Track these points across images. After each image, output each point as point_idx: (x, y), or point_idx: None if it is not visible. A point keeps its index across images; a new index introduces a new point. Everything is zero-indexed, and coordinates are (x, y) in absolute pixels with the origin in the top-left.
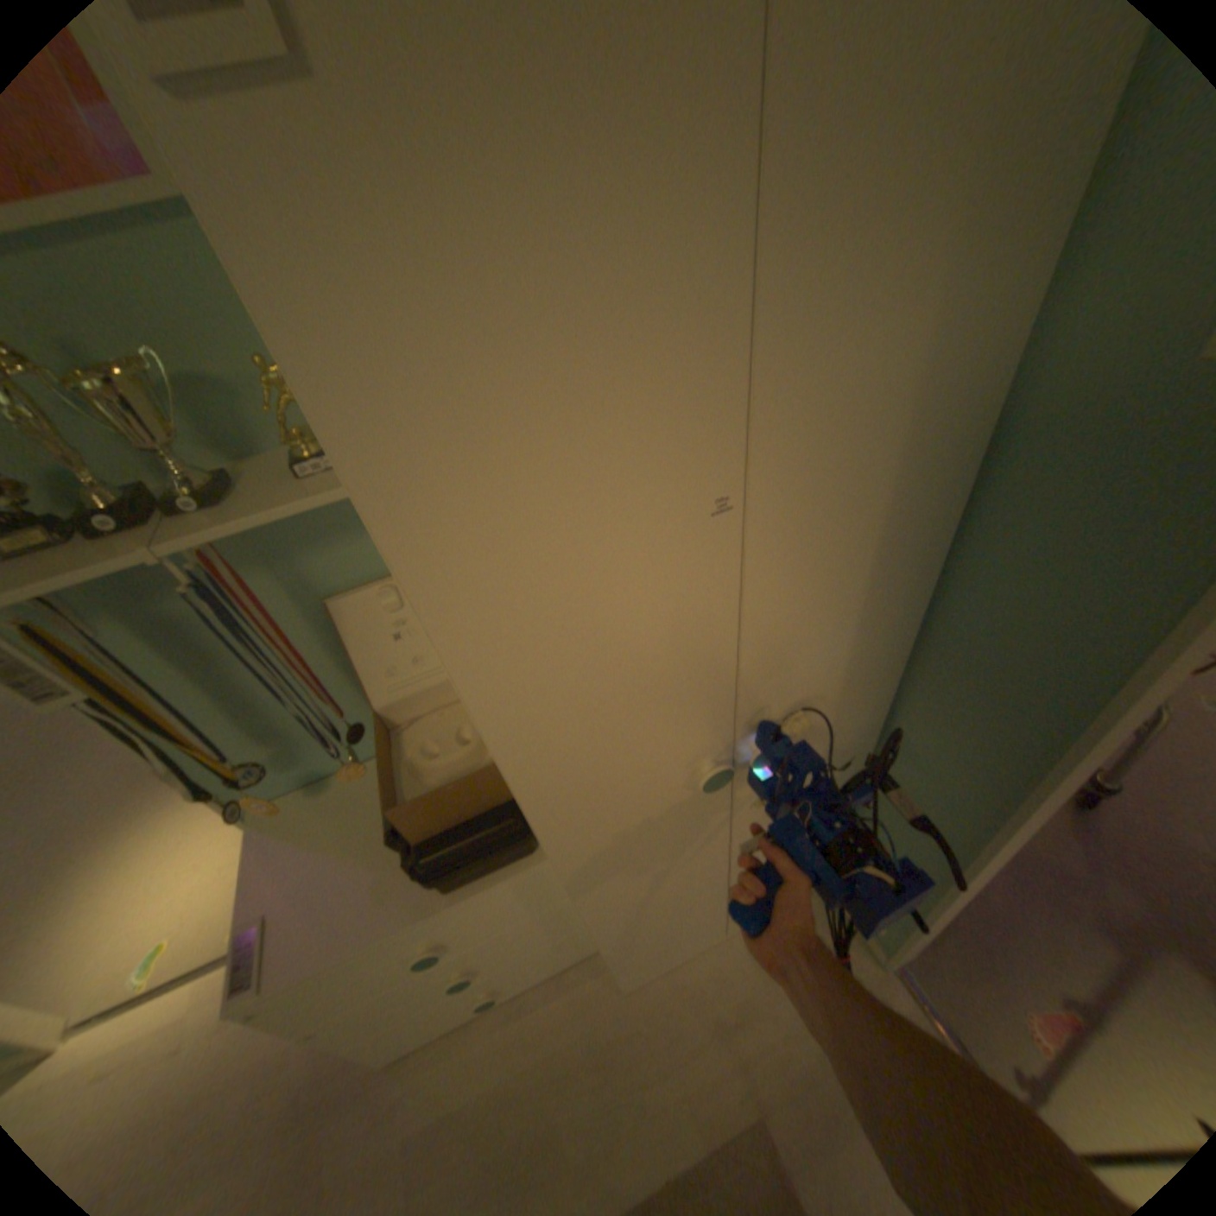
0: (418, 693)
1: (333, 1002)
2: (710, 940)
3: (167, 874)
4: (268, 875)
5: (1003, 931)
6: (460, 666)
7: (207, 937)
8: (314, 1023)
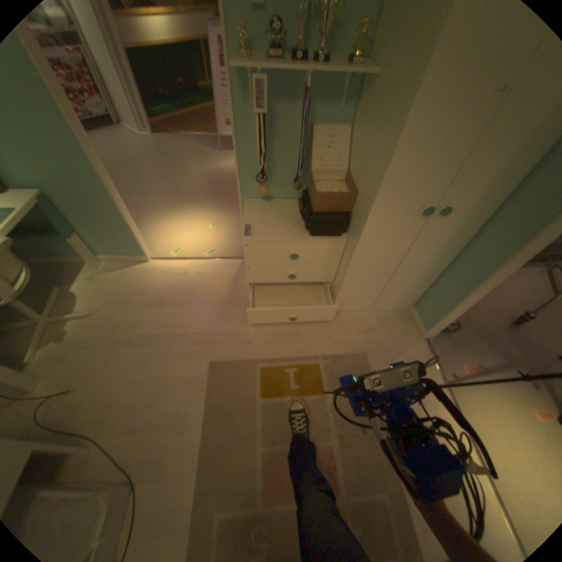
0: (325, 170)
1: (263, 257)
2: (365, 306)
3: (183, 230)
4: (253, 215)
5: (467, 343)
6: (412, 111)
7: (196, 251)
8: (253, 262)
